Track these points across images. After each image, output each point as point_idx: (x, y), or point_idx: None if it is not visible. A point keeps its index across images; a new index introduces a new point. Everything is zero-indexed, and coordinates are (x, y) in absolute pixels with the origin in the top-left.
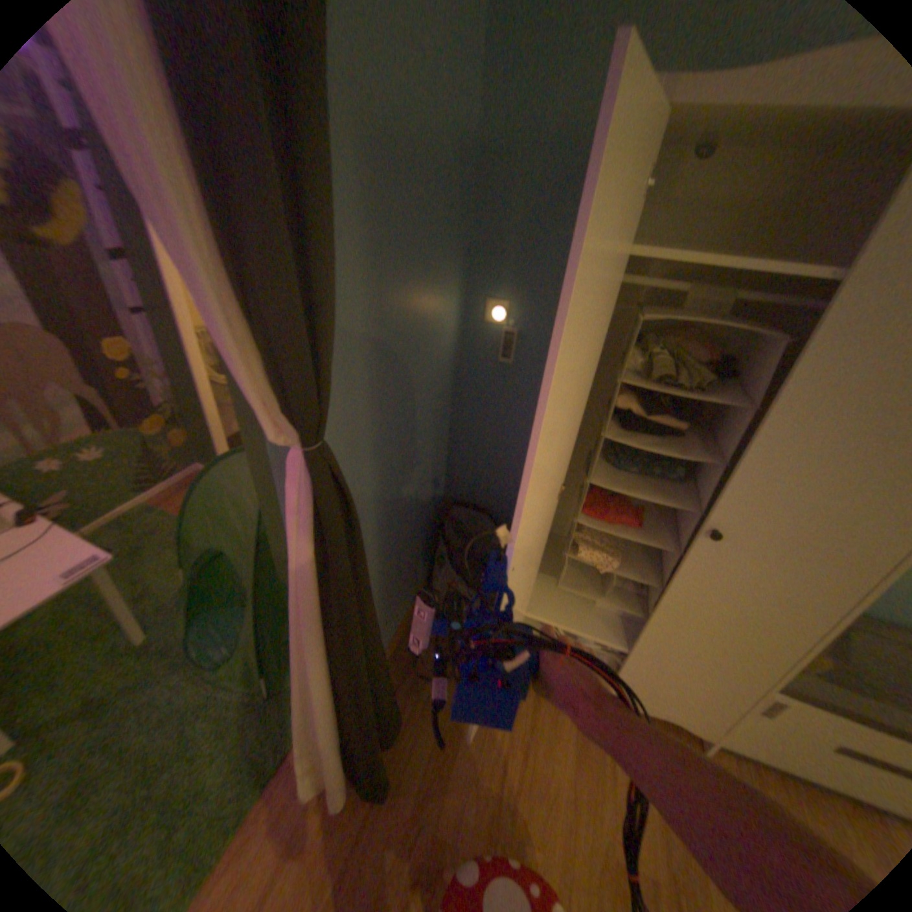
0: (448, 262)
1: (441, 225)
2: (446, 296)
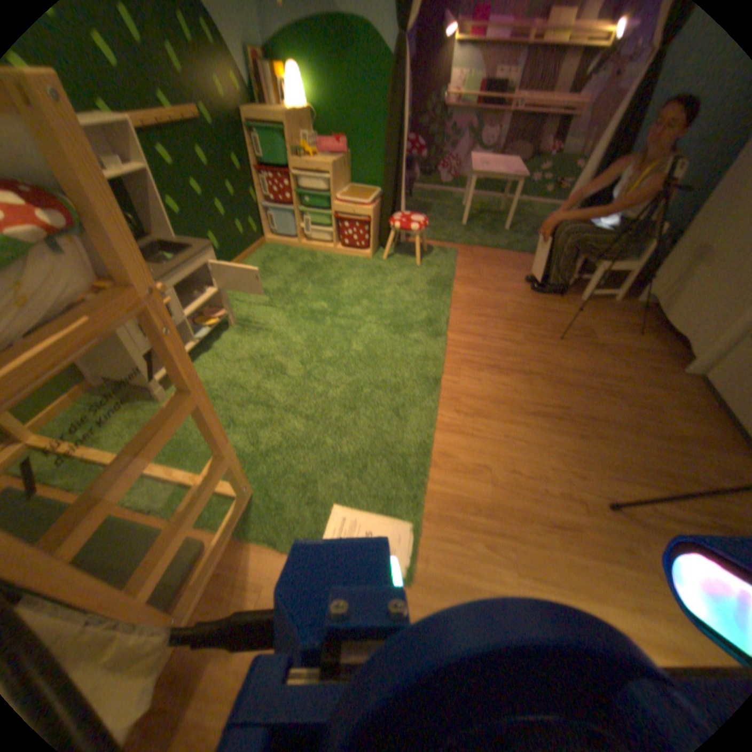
0: None
1: None
2: None
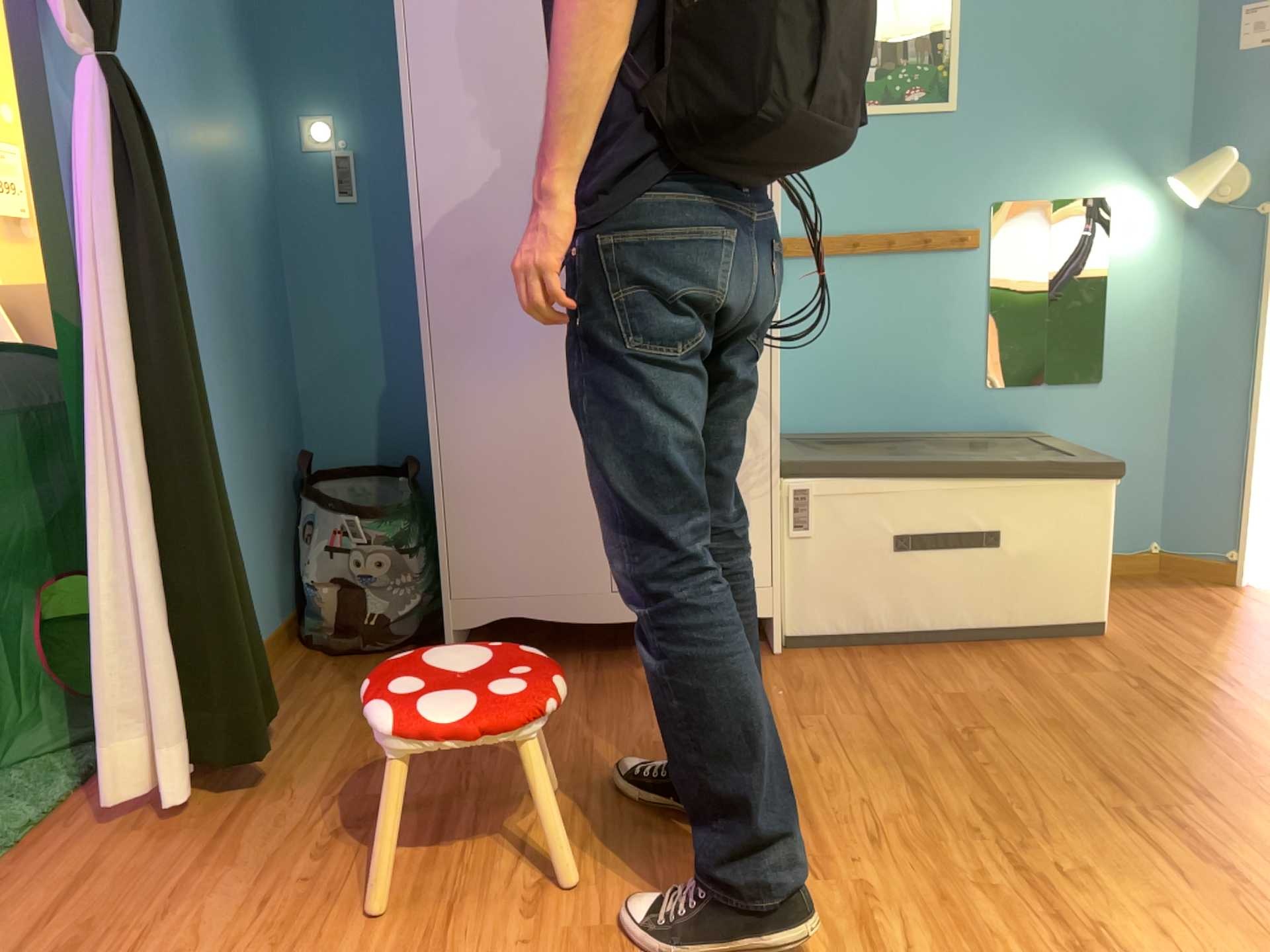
0: (234, 55)
1: (216, 3)
2: (239, 99)
